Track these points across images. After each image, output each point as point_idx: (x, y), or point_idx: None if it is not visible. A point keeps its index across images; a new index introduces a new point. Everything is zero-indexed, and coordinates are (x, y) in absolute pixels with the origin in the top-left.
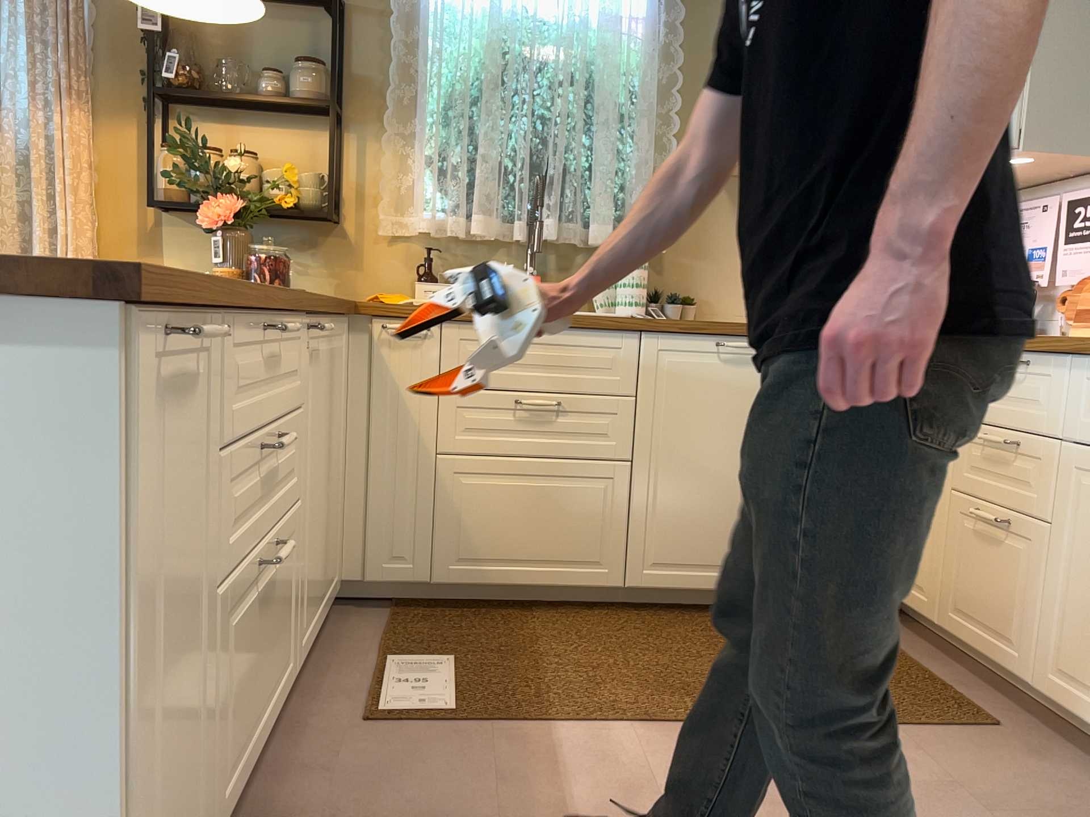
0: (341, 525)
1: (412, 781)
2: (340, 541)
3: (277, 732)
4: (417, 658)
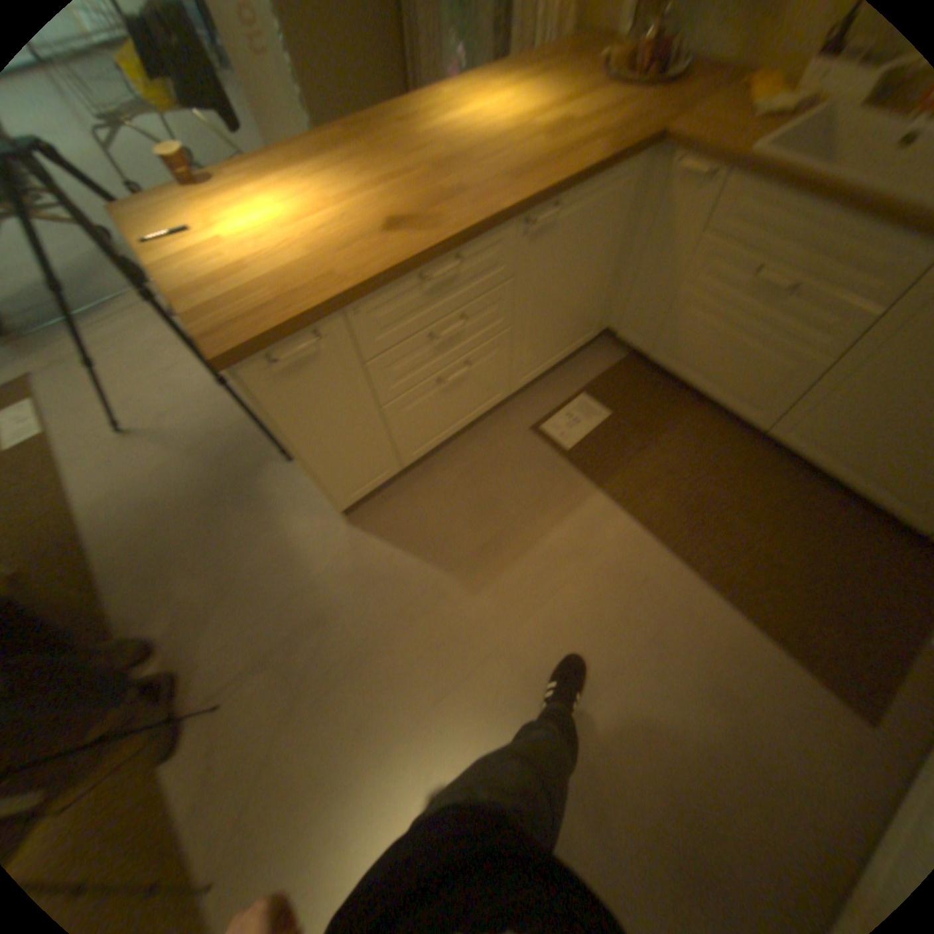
0: (610, 300)
1: (512, 476)
2: (608, 309)
3: (497, 413)
4: (594, 404)
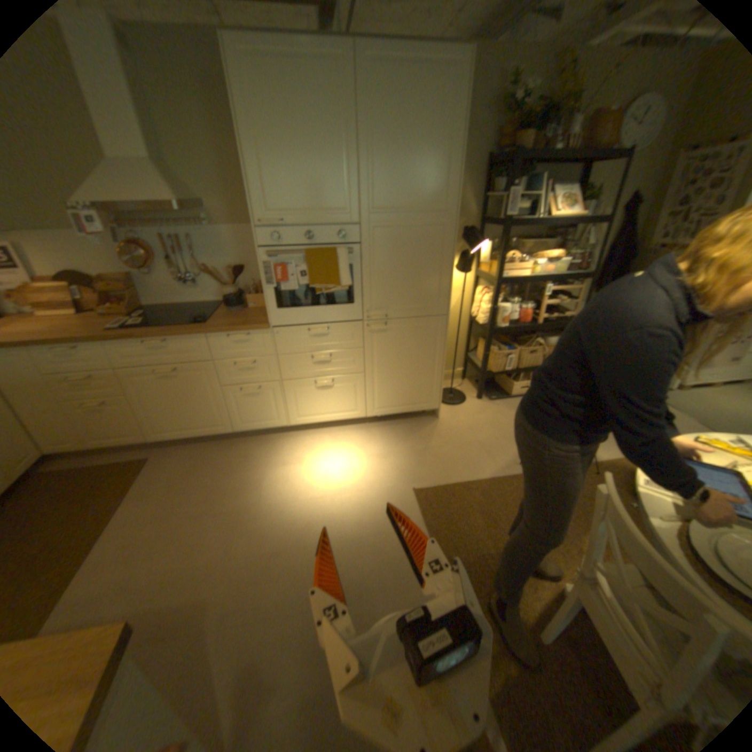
0: None
1: None
2: None
3: None
4: None
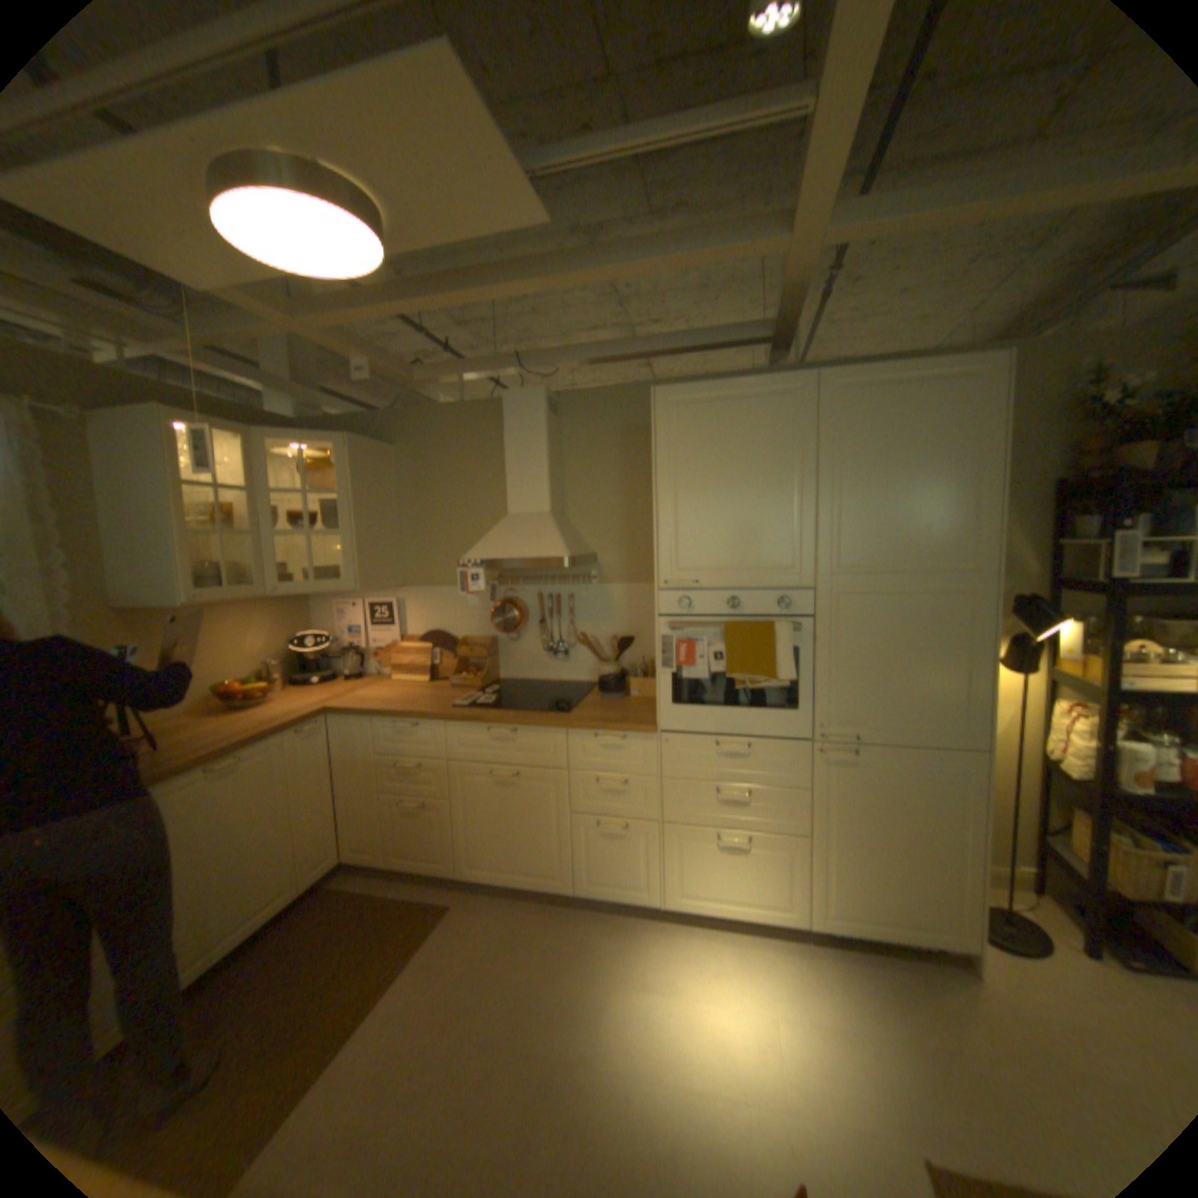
0: None
1: None
2: None
3: None
4: None
